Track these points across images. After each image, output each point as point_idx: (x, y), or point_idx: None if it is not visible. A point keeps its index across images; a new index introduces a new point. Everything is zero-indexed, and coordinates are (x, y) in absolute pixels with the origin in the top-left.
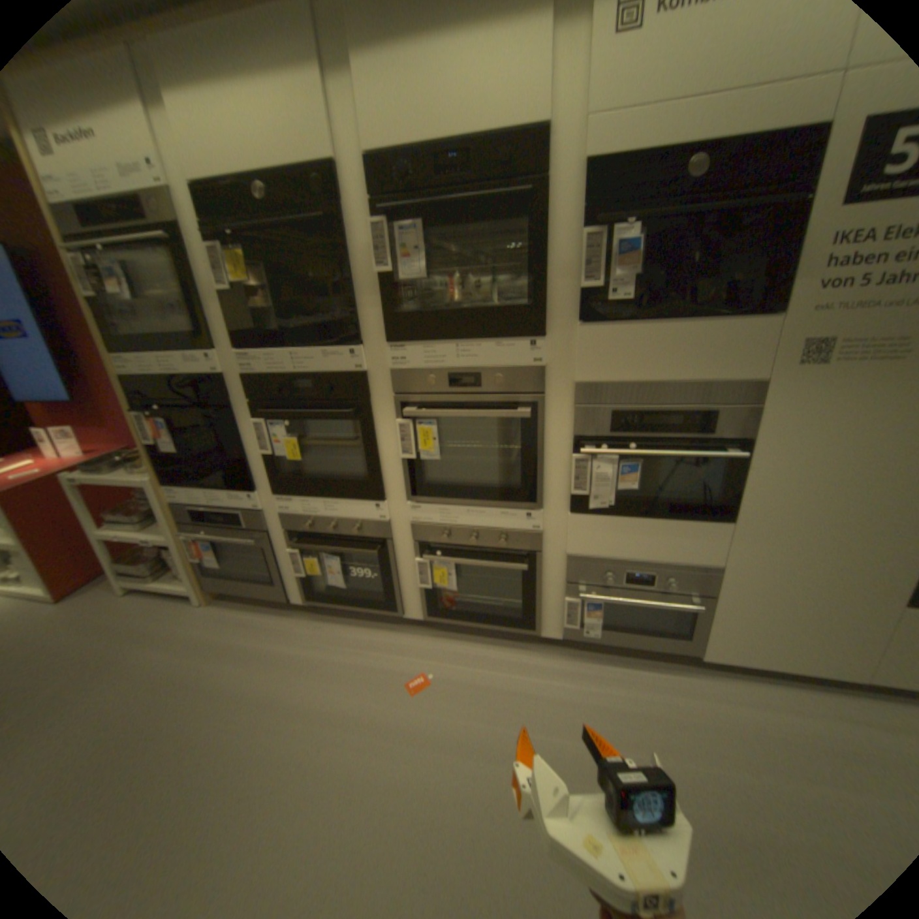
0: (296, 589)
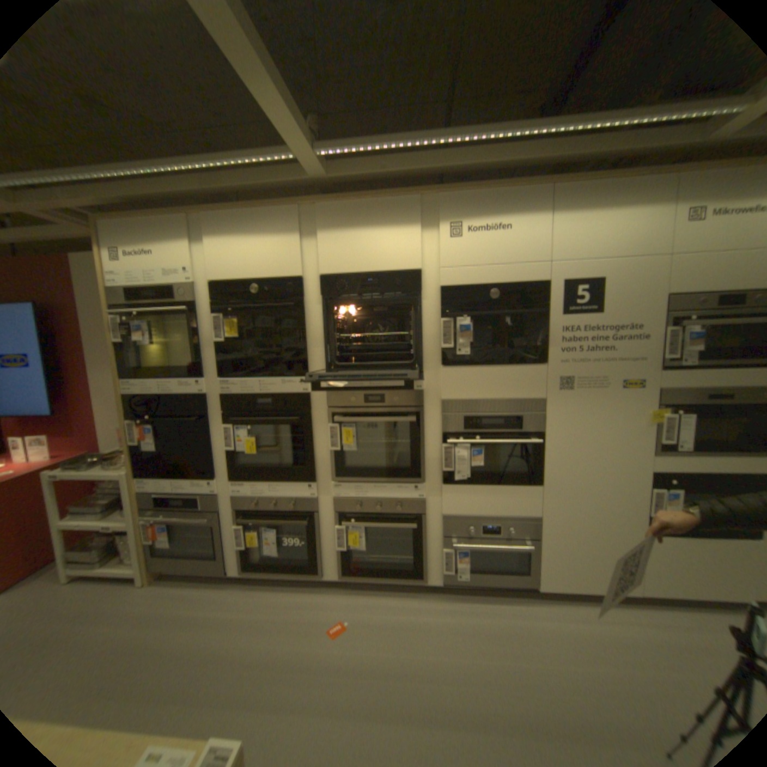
0: (234, 563)
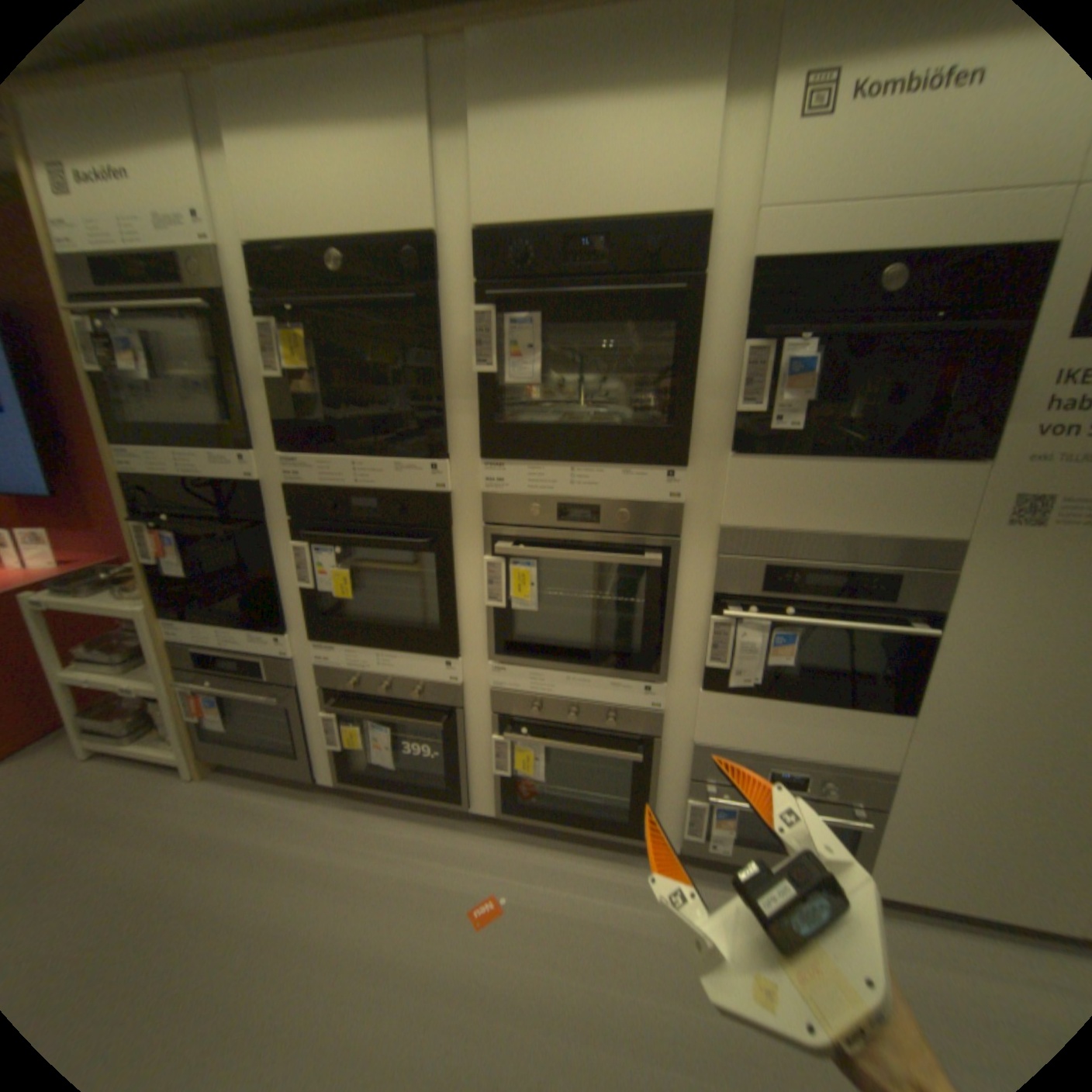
0: (328, 766)
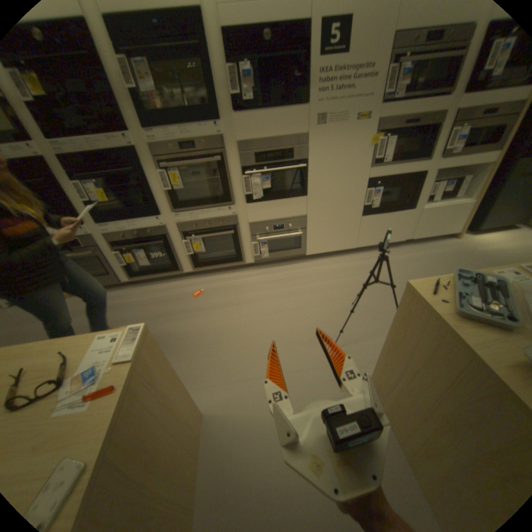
0: (122, 274)
